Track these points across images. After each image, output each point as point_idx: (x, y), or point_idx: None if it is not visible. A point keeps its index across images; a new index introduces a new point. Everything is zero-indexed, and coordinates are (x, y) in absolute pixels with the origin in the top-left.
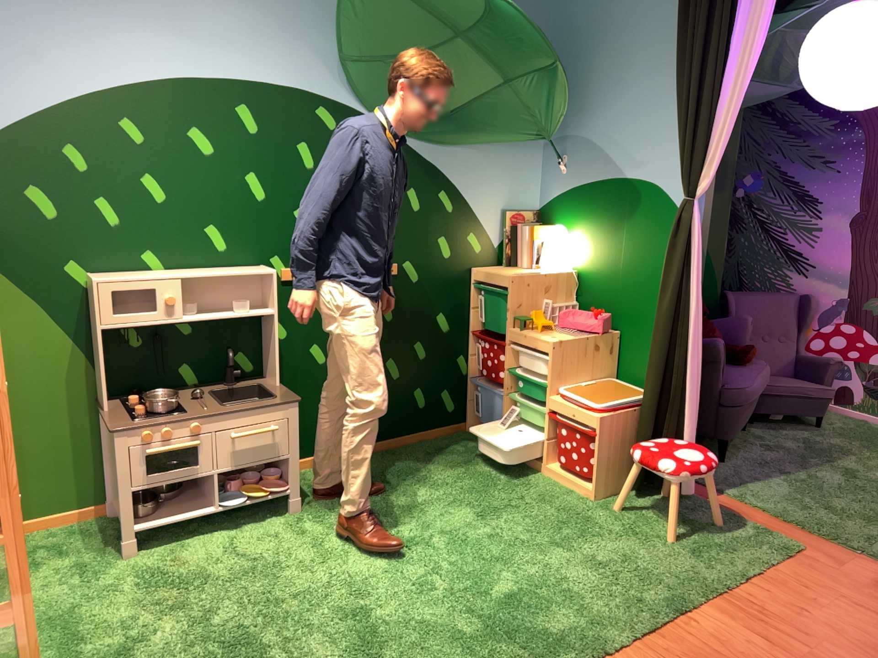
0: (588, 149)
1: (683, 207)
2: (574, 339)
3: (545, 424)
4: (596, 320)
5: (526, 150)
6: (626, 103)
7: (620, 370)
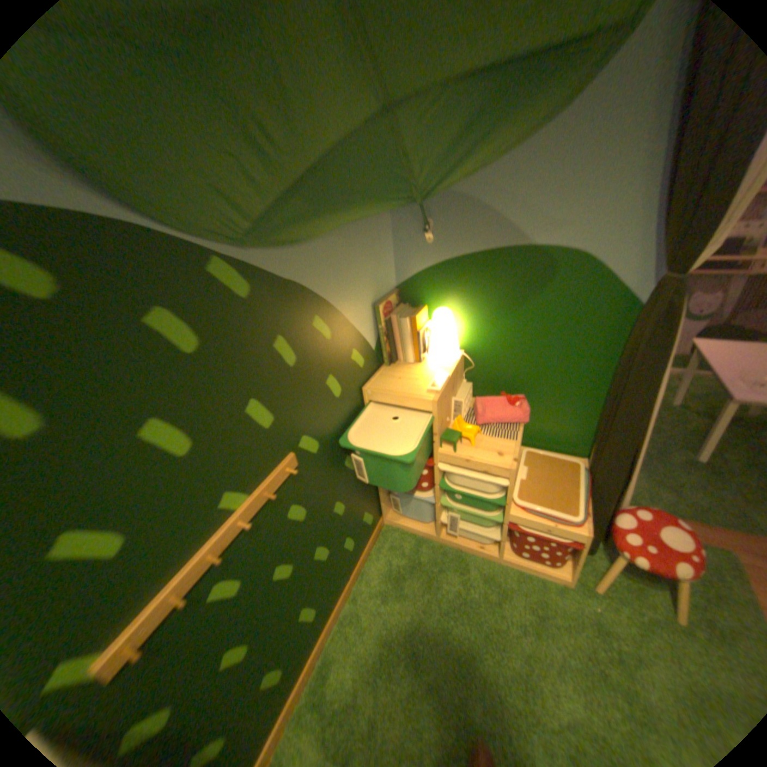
0: (468, 209)
1: (673, 288)
2: (518, 448)
3: (490, 523)
4: (516, 409)
5: (379, 219)
6: (535, 137)
7: (523, 435)
